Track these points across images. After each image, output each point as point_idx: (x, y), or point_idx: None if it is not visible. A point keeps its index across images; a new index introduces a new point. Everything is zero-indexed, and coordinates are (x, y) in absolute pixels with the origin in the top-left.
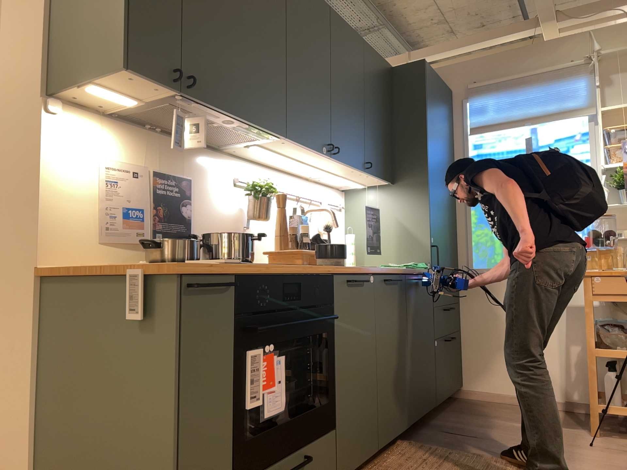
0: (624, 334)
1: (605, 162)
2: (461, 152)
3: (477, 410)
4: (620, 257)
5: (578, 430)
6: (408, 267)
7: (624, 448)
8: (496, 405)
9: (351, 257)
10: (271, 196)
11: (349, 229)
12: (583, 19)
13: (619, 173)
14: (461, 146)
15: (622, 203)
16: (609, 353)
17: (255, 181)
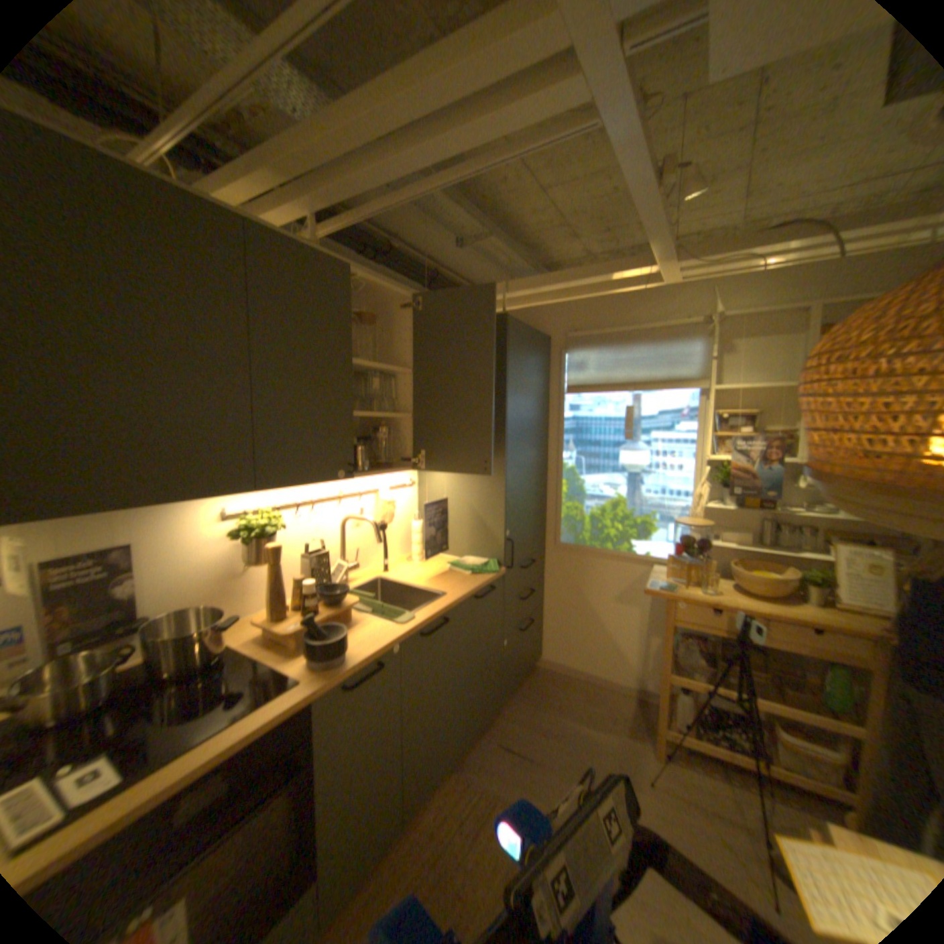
0: (704, 663)
1: (713, 446)
2: (556, 412)
3: (547, 696)
4: (712, 577)
5: (643, 747)
6: (472, 572)
7: (685, 793)
8: (570, 685)
9: (415, 548)
10: (280, 526)
11: (415, 515)
12: (711, 260)
13: (727, 466)
14: (556, 404)
15: (726, 502)
16: (684, 684)
17: (248, 517)
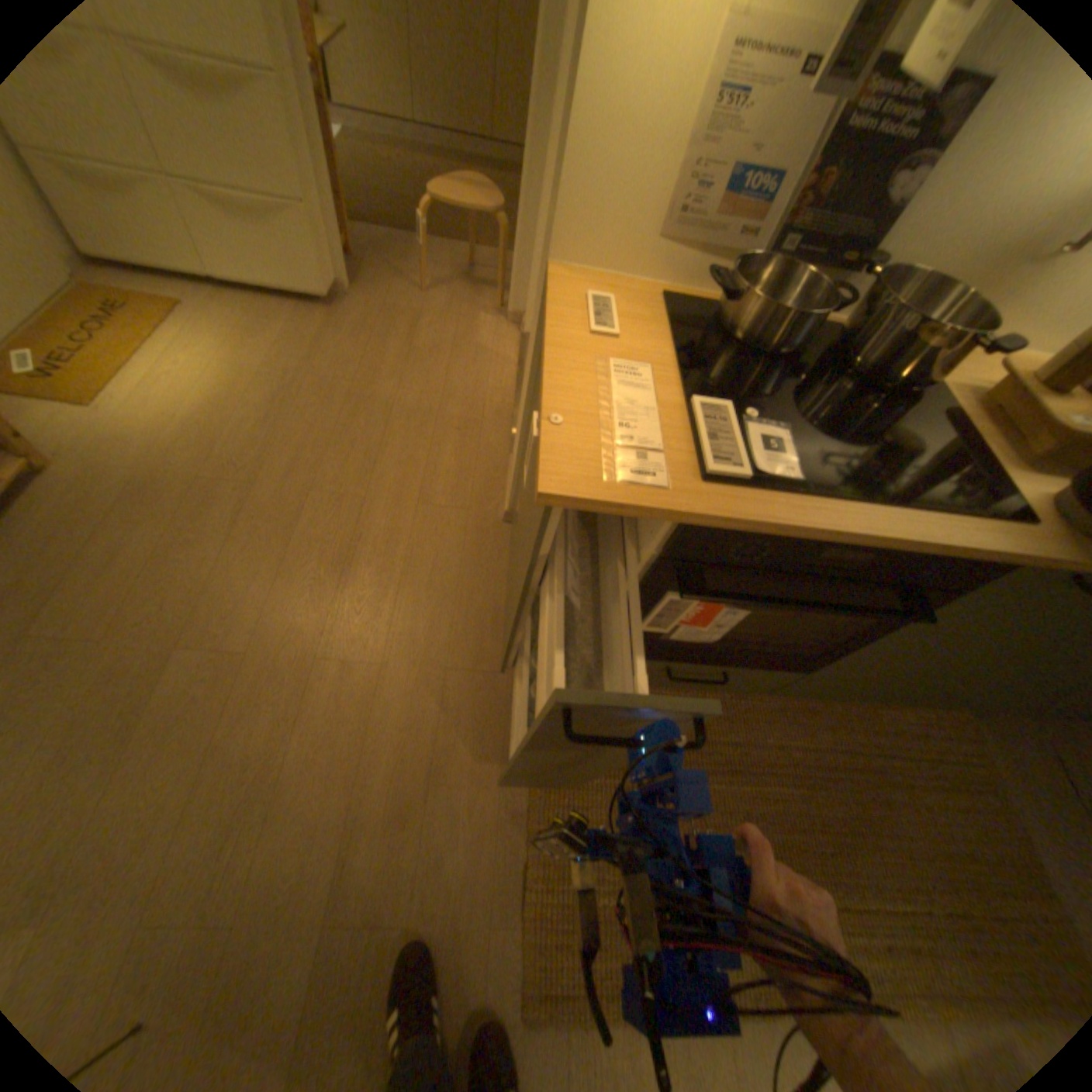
0: None
1: None
2: None
3: None
4: None
5: None
6: None
7: None
8: None
9: None
10: None
11: None
12: None
13: None
14: None
15: None
16: None
17: None
